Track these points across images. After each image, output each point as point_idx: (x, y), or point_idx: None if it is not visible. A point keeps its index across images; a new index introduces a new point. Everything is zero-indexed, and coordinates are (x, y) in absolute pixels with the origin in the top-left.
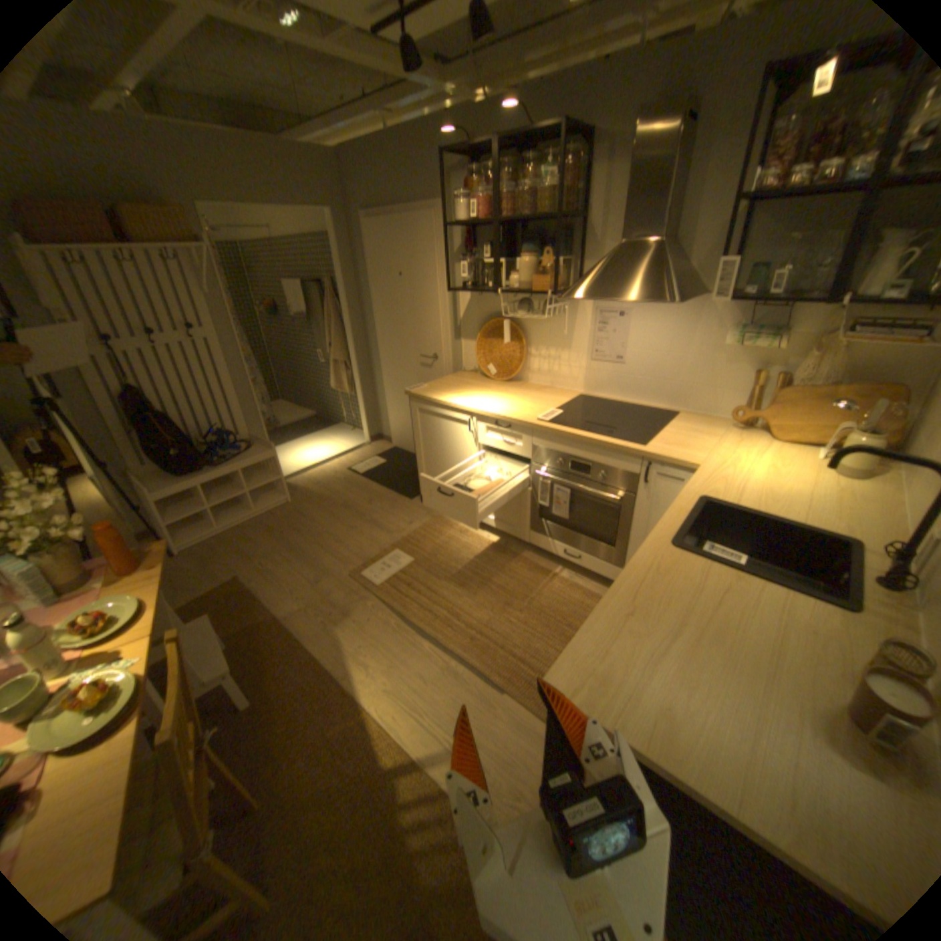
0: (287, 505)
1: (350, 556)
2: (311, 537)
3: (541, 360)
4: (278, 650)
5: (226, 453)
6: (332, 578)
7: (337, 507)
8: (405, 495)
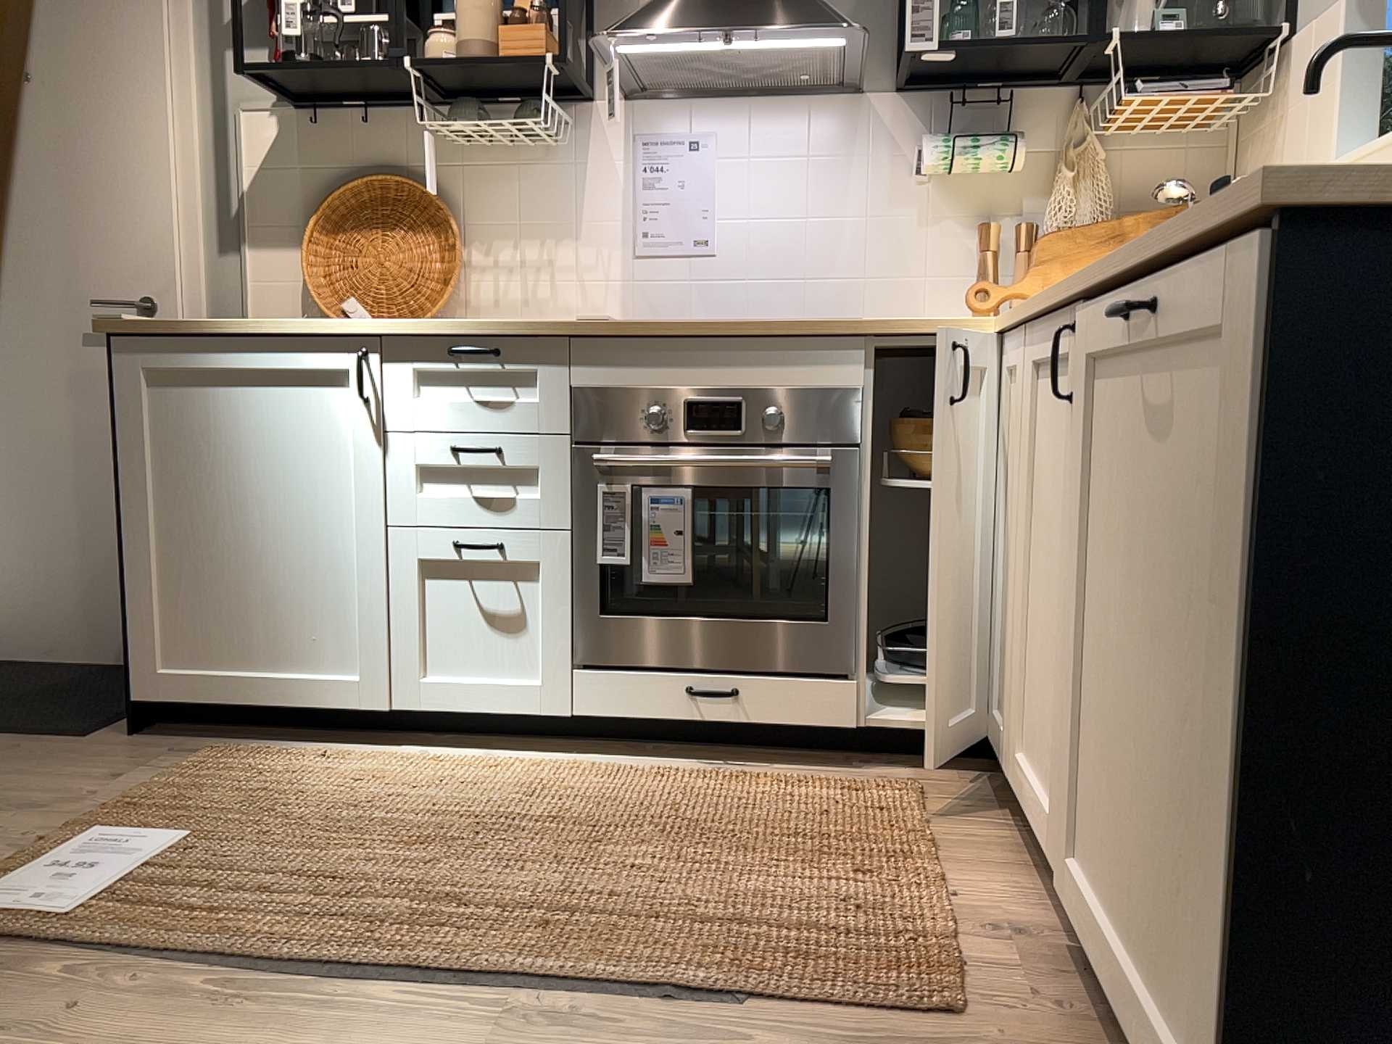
0: None
1: None
2: None
3: (501, 275)
4: None
5: None
6: None
7: None
8: (55, 732)
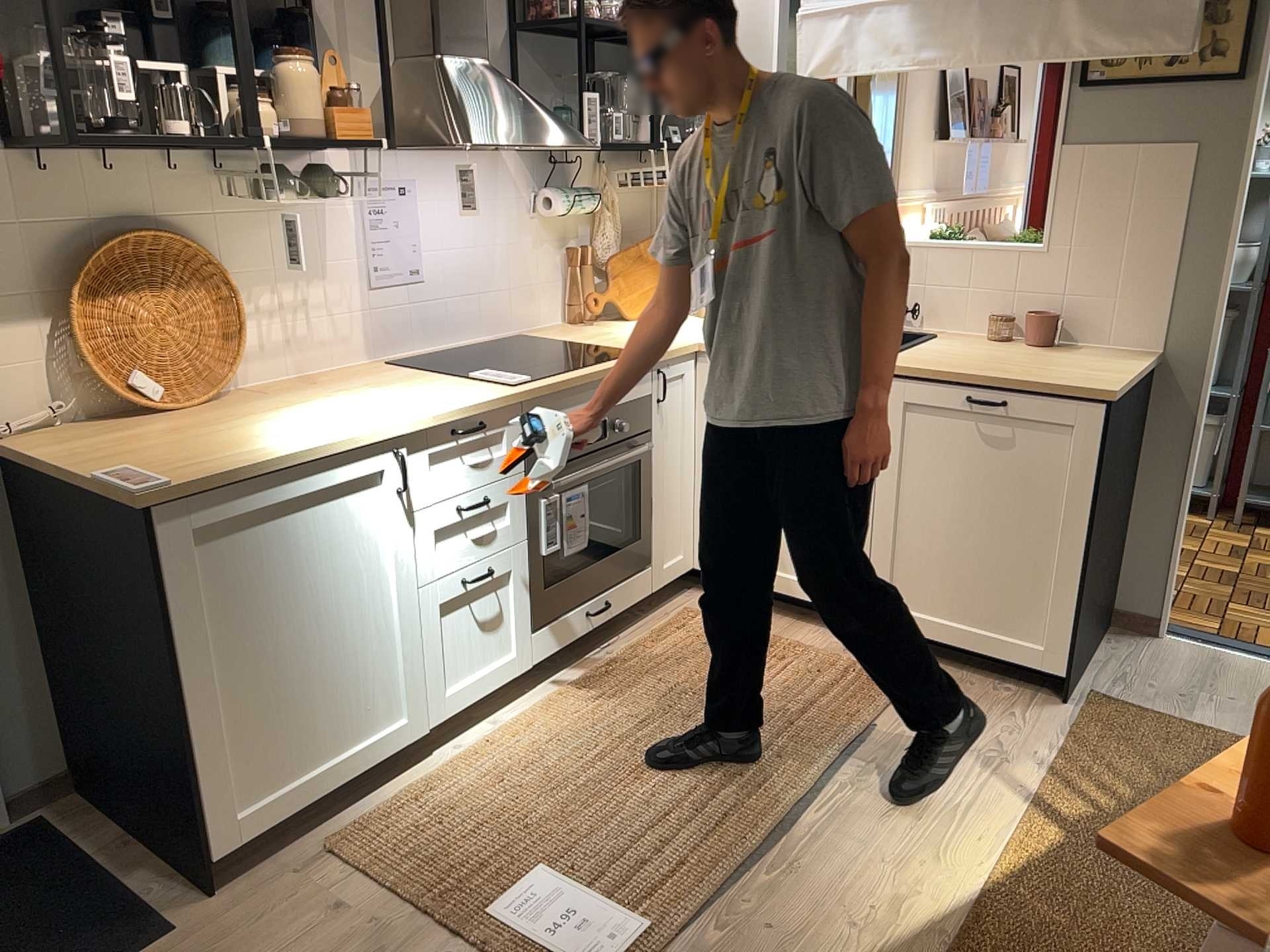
0: None
1: None
2: None
3: (265, 321)
4: None
5: None
6: None
7: None
8: (131, 949)
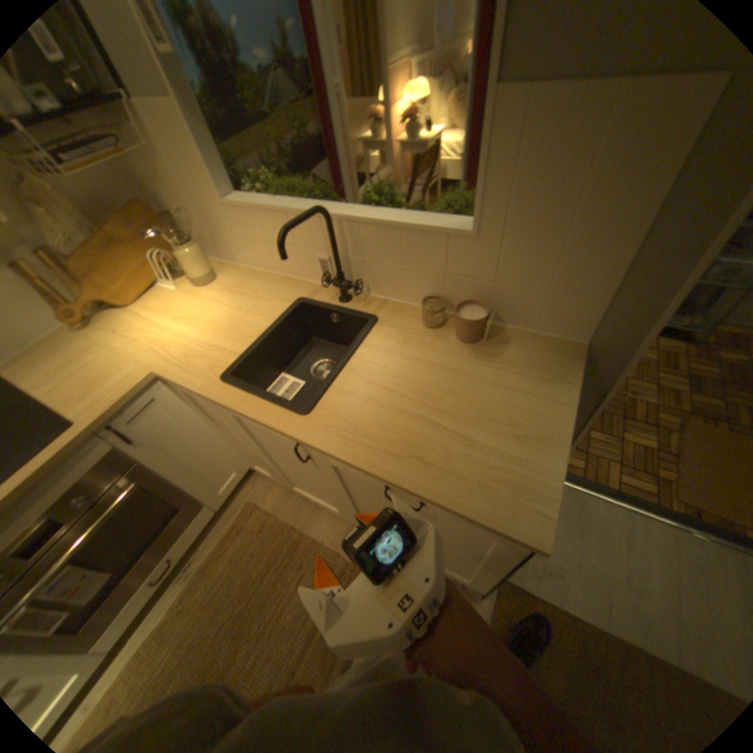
0: None
1: None
2: None
3: None
4: None
5: None
6: None
7: None
8: None
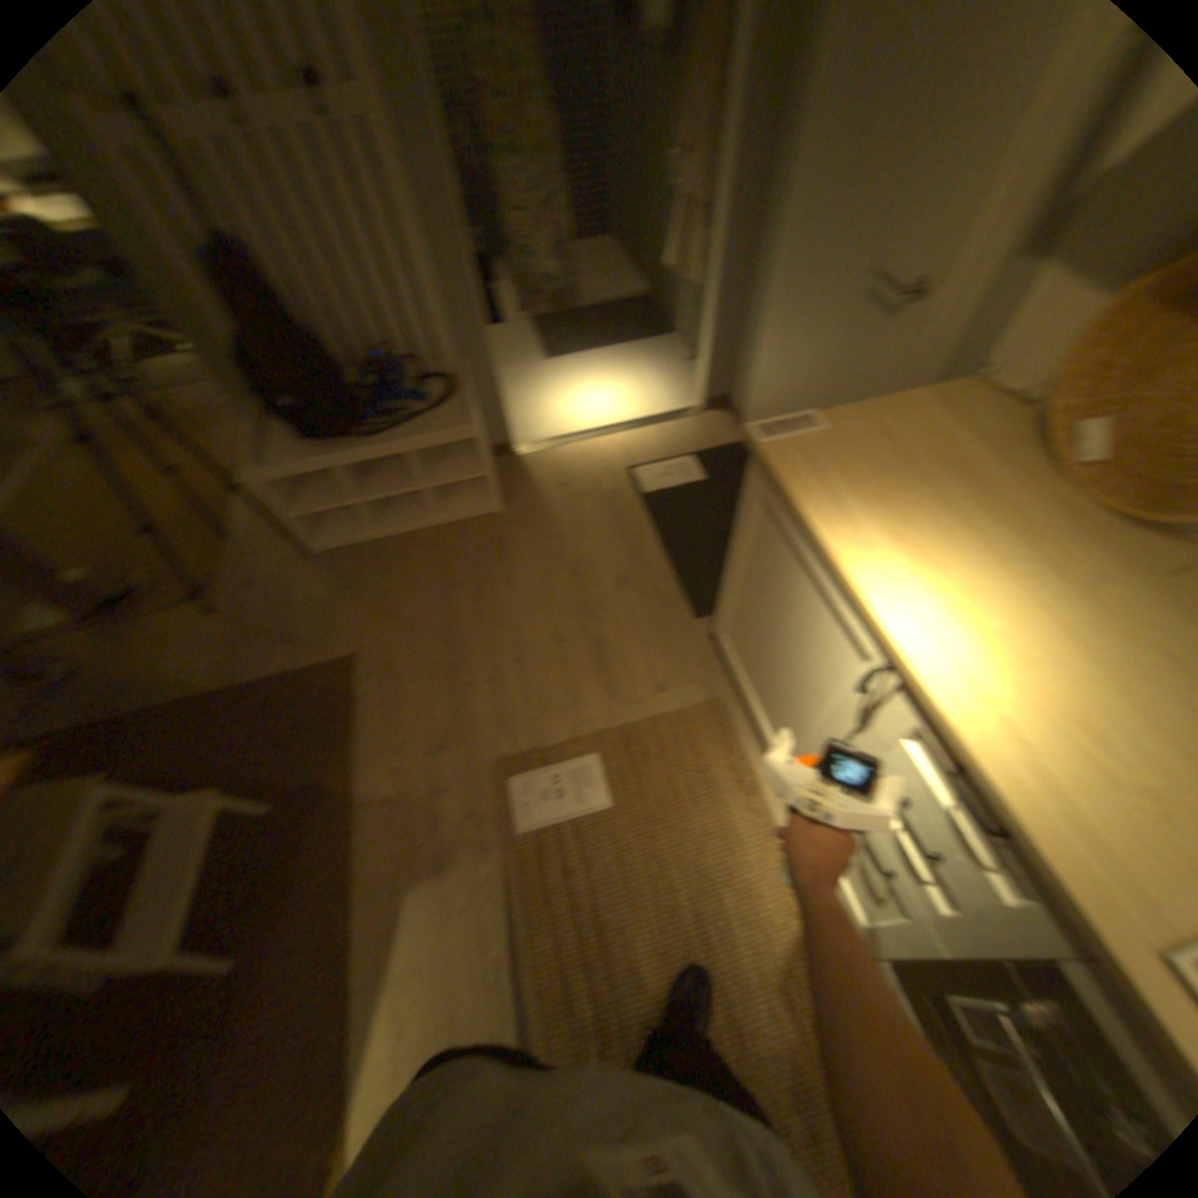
0: (490, 521)
1: (516, 717)
2: (483, 627)
3: None
4: (311, 881)
5: (397, 404)
6: (462, 756)
7: (559, 569)
8: (687, 602)
